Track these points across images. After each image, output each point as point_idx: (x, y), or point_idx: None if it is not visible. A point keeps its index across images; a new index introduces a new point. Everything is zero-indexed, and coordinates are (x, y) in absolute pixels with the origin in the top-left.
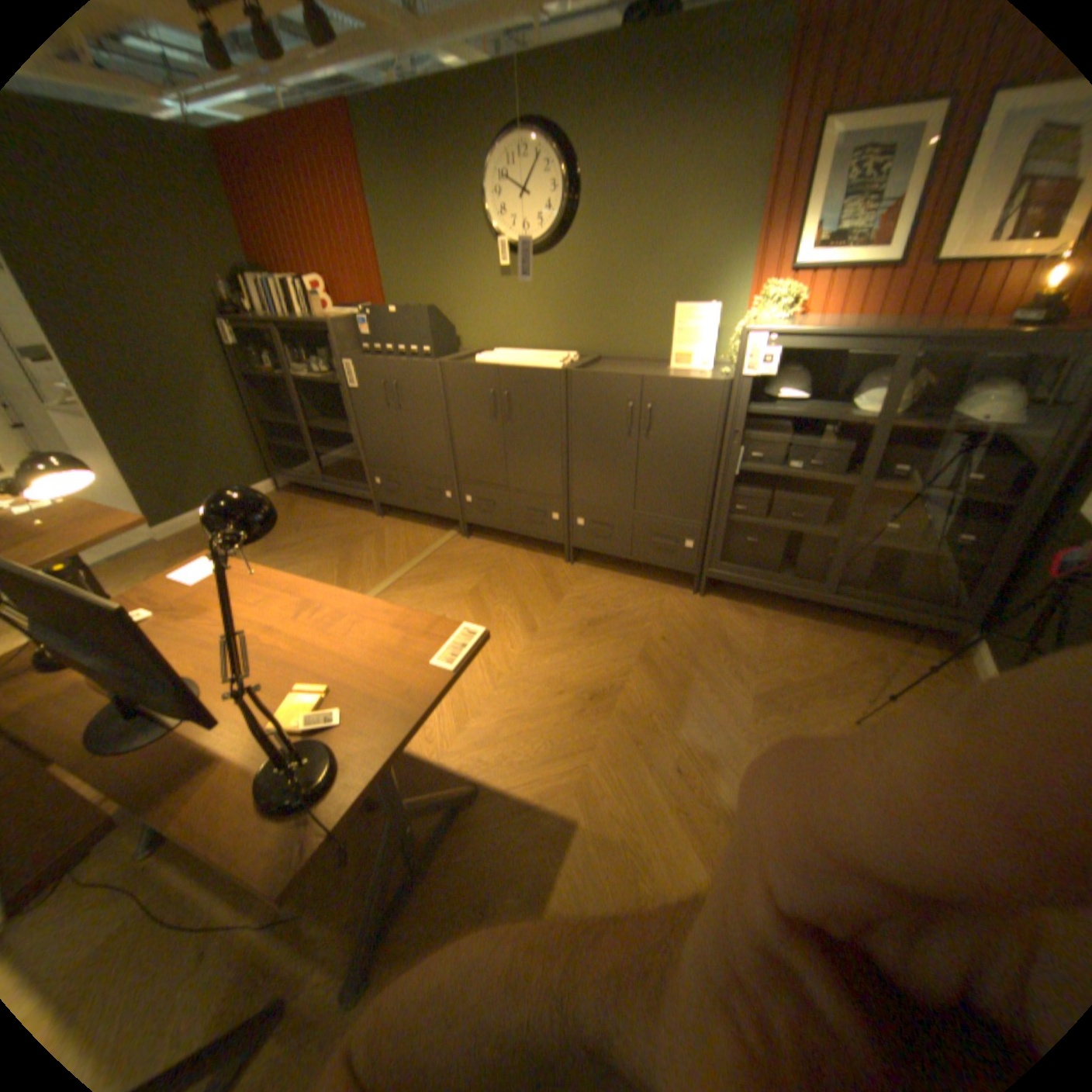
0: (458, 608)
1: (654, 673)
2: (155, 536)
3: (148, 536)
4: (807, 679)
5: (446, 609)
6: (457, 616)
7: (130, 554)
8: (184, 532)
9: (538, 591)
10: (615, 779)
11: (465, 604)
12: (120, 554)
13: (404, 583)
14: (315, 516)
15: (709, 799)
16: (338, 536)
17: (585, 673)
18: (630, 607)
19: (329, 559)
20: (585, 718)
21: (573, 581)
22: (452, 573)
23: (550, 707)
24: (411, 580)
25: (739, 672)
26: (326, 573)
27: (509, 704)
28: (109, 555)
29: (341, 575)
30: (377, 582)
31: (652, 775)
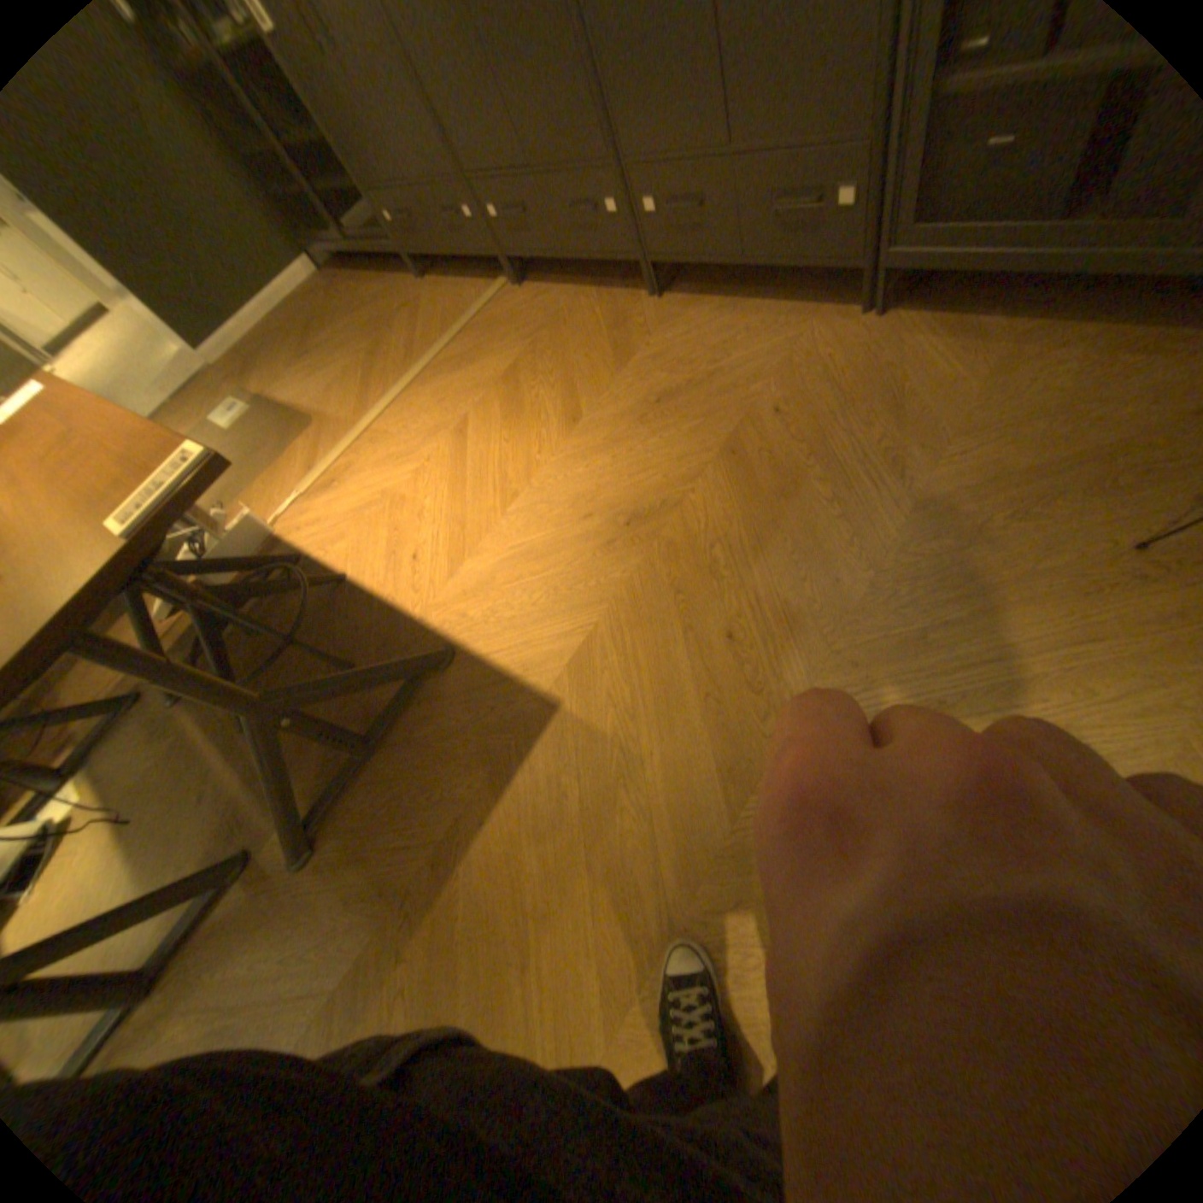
0: (481, 401)
1: (735, 474)
2: (204, 362)
3: (198, 363)
4: (1046, 458)
5: (466, 405)
6: (478, 414)
7: (184, 387)
8: (227, 350)
9: (593, 355)
10: (625, 644)
11: (491, 393)
12: (176, 389)
13: (426, 375)
14: (347, 297)
15: (761, 679)
16: (366, 320)
17: (626, 484)
18: (730, 359)
19: (352, 356)
20: (608, 553)
21: (649, 329)
22: (484, 349)
23: (564, 539)
24: (434, 368)
25: (897, 457)
26: (346, 377)
27: (514, 537)
28: (169, 392)
29: (361, 377)
30: (396, 380)
31: (682, 640)
